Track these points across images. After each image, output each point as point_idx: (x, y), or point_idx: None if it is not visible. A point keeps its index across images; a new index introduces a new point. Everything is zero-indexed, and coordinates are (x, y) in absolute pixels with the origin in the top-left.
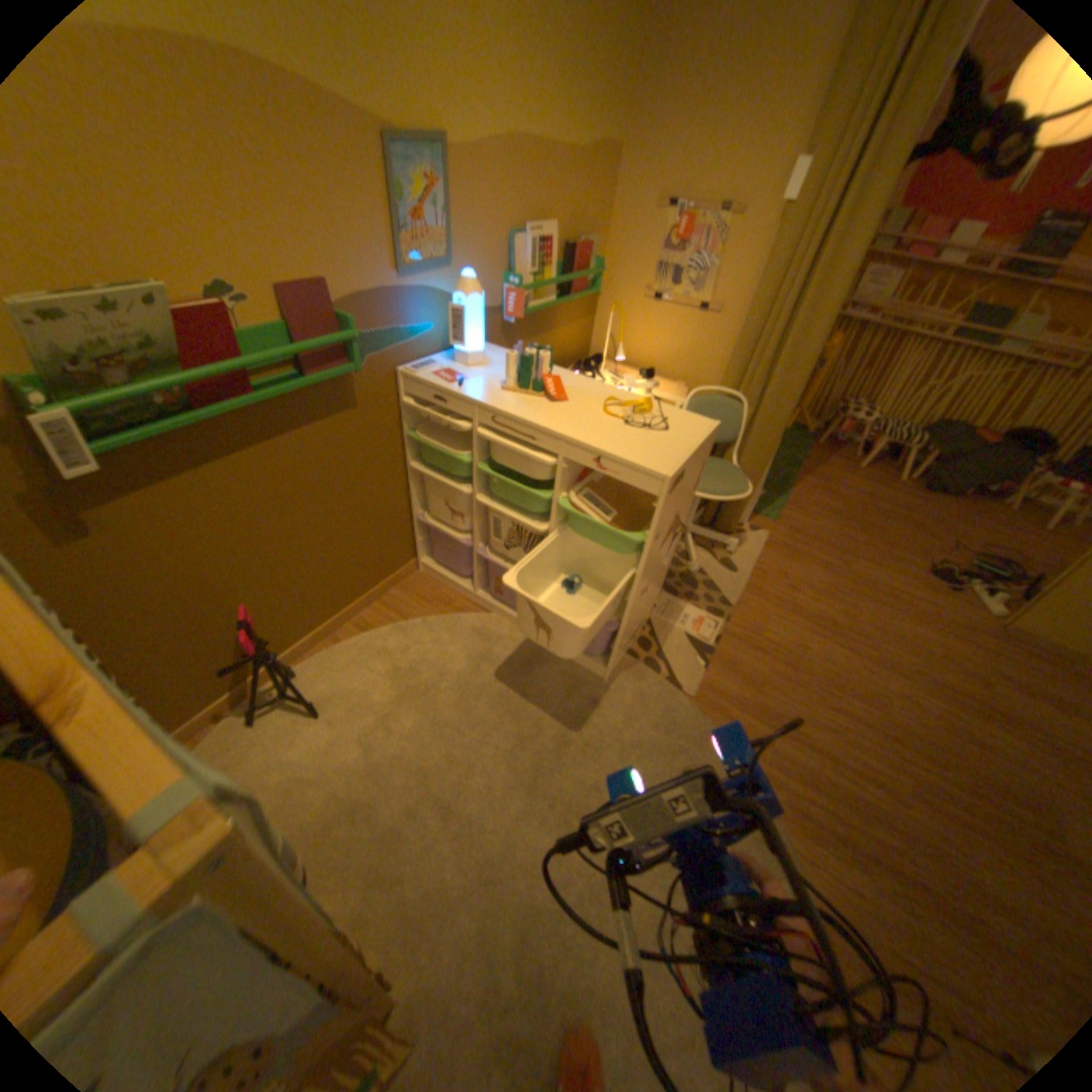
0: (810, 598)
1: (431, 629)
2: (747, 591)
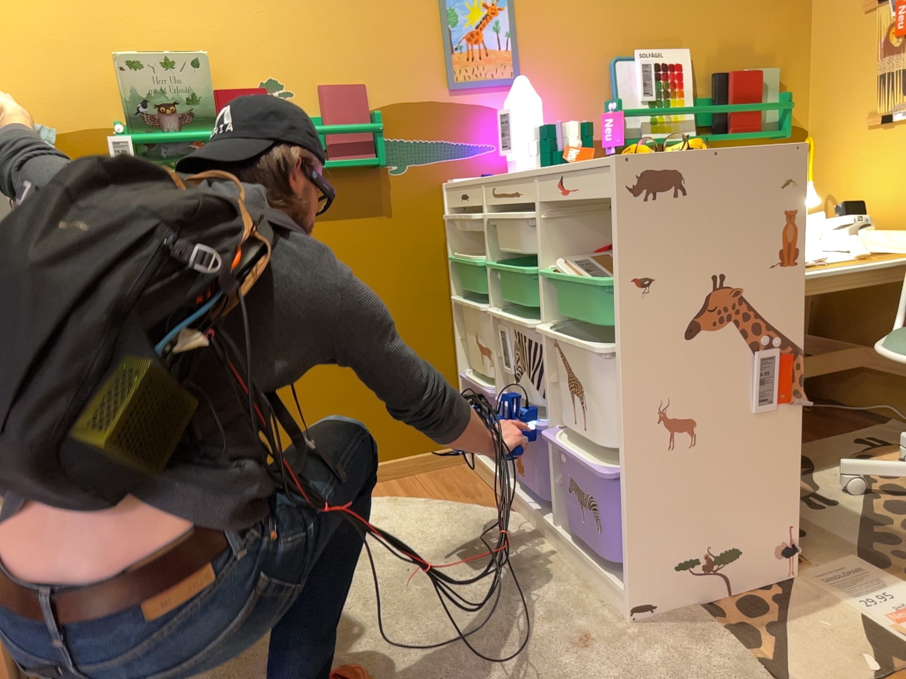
0: None
1: (425, 509)
2: None
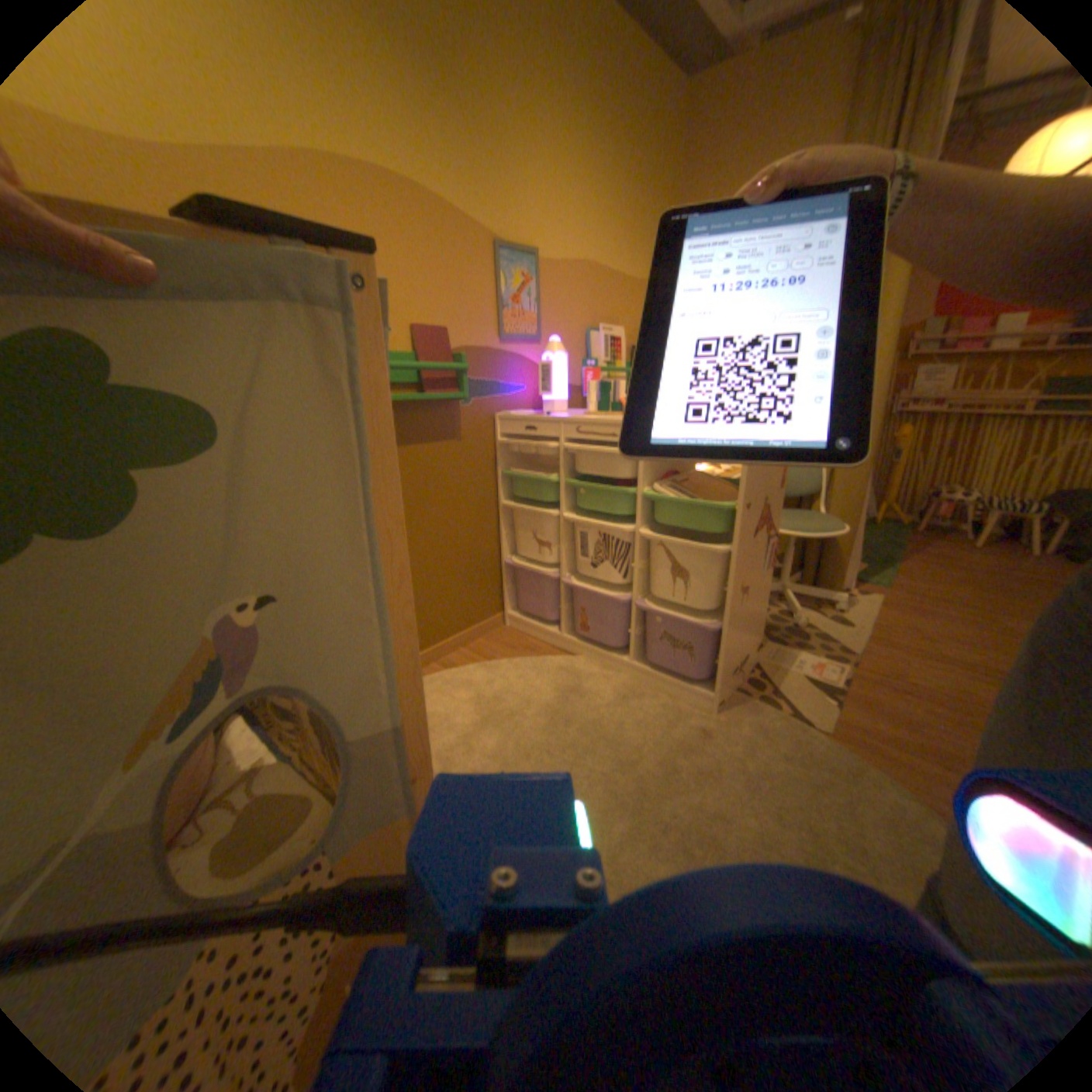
0: (957, 650)
1: (516, 667)
2: (872, 643)
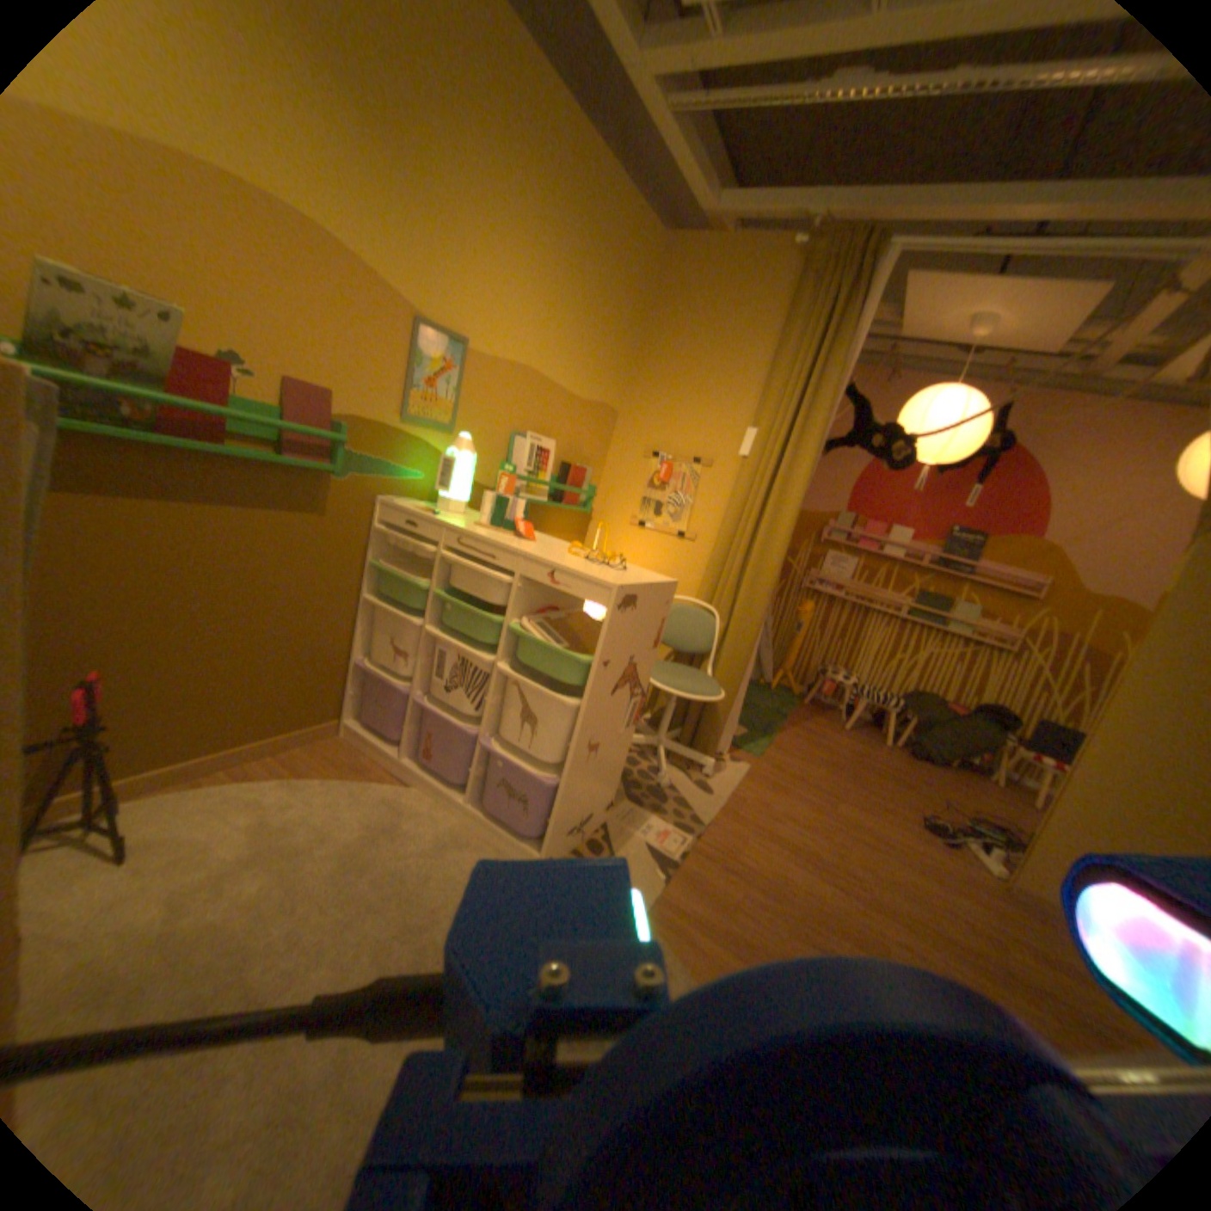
0: (794, 833)
1: (330, 794)
2: (723, 815)
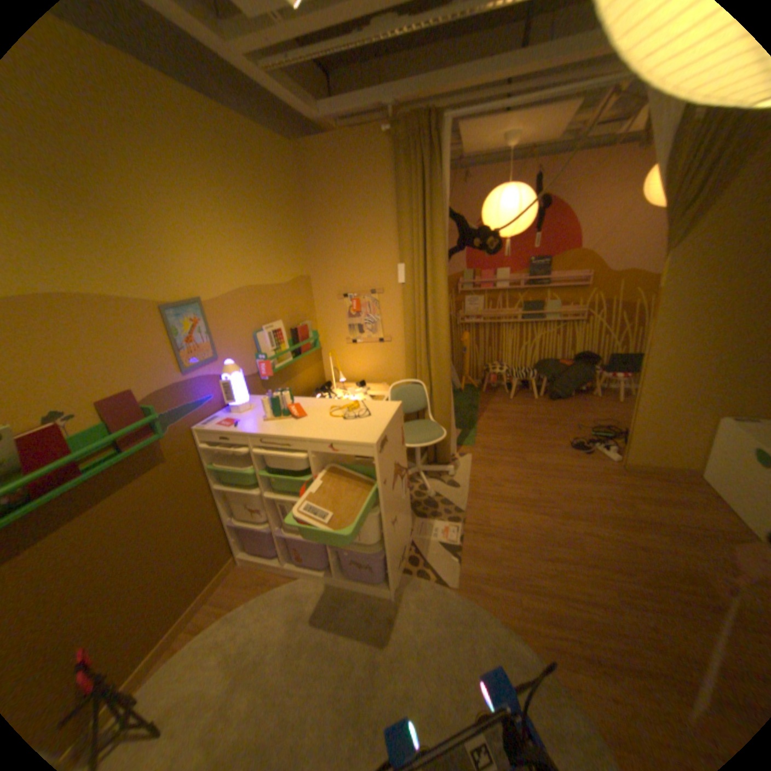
0: (510, 488)
1: (252, 611)
2: (470, 497)
